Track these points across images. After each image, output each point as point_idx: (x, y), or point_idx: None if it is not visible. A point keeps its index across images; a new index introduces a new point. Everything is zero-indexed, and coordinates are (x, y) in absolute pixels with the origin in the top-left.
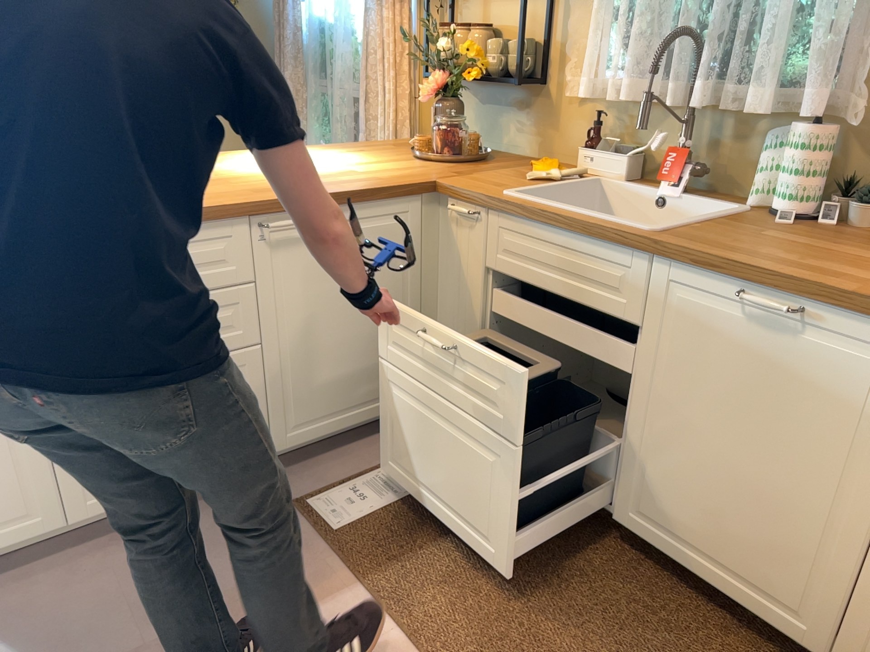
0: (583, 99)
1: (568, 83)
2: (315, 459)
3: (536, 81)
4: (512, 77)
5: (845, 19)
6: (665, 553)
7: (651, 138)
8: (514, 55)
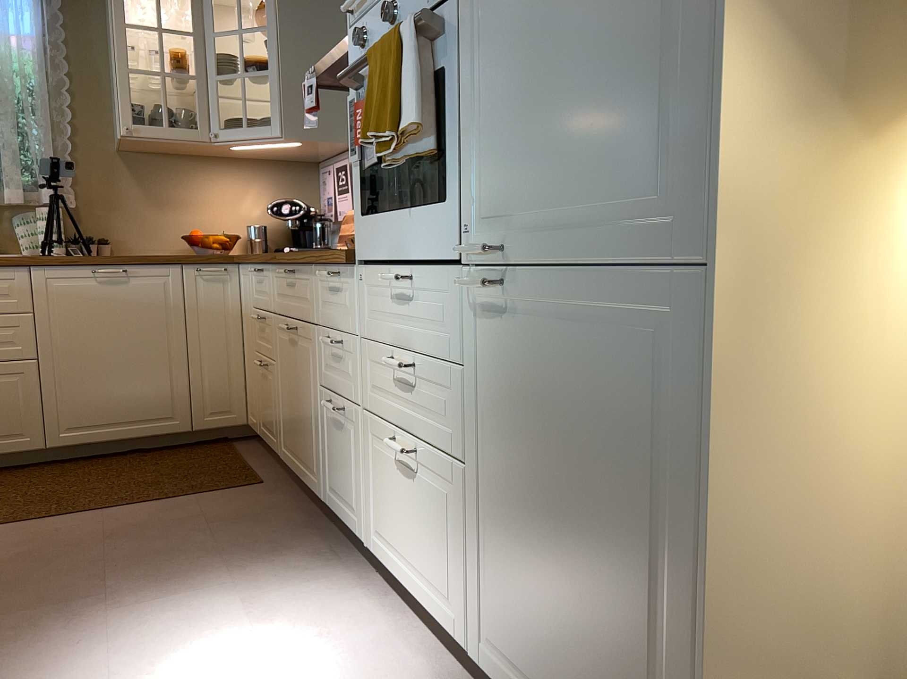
0: None
1: None
2: None
3: None
4: None
5: (52, 155)
6: (93, 443)
7: None
8: None
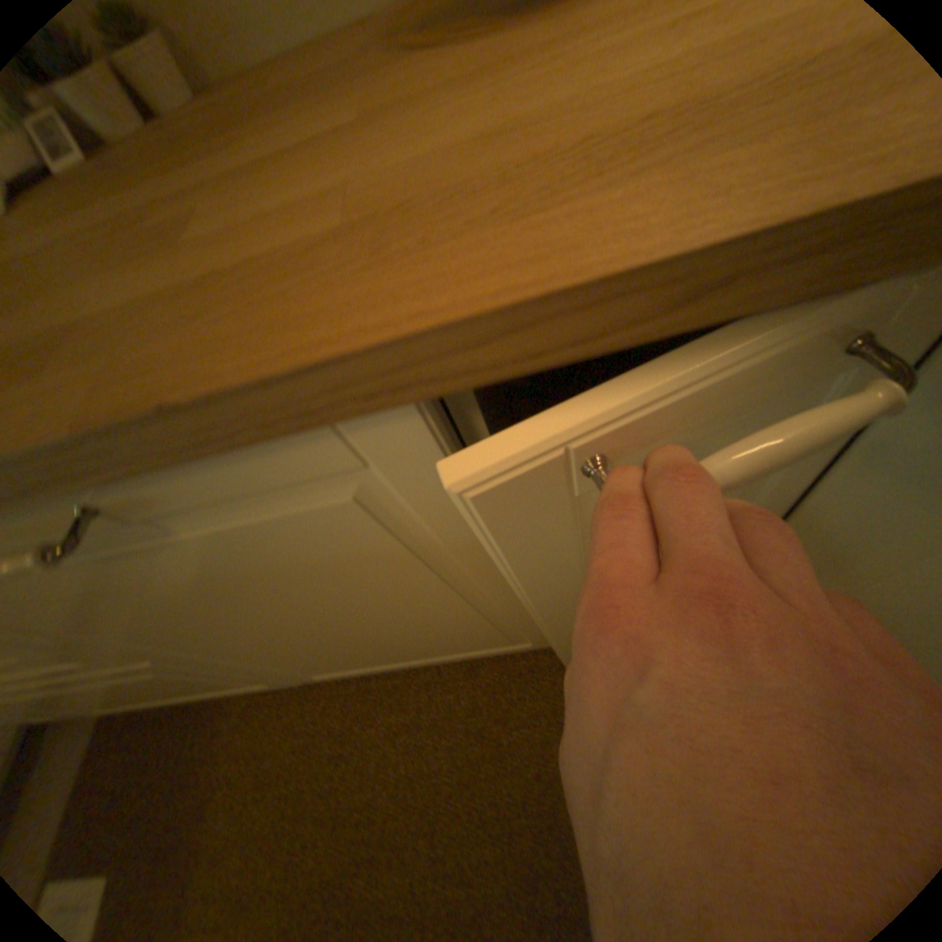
0: None
1: None
2: None
3: None
4: None
5: None
6: (376, 672)
7: None
8: None
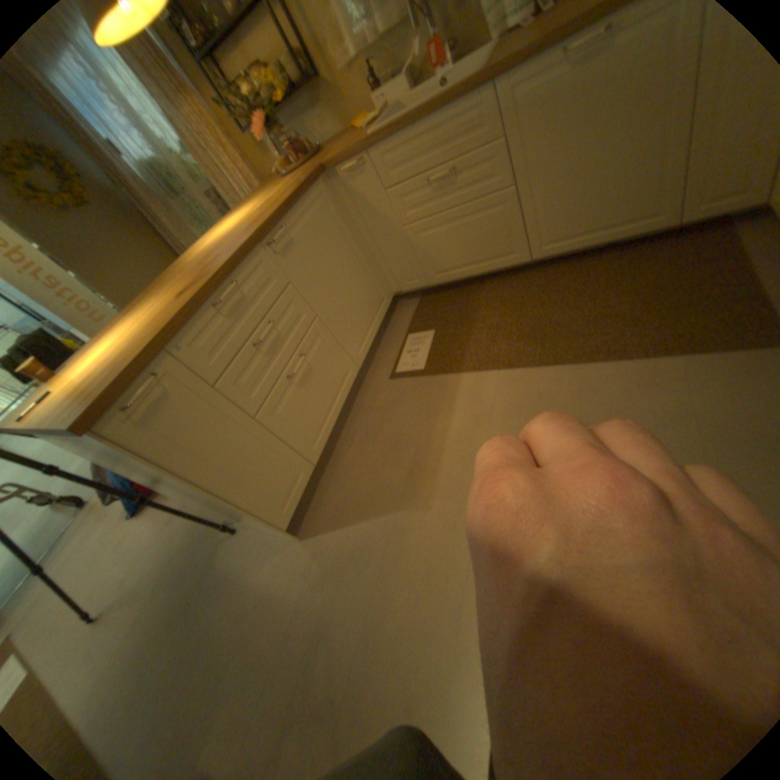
0: (350, 63)
1: (333, 59)
2: (375, 359)
3: (312, 77)
4: (298, 84)
5: None
6: (571, 250)
7: (407, 52)
8: (286, 70)
